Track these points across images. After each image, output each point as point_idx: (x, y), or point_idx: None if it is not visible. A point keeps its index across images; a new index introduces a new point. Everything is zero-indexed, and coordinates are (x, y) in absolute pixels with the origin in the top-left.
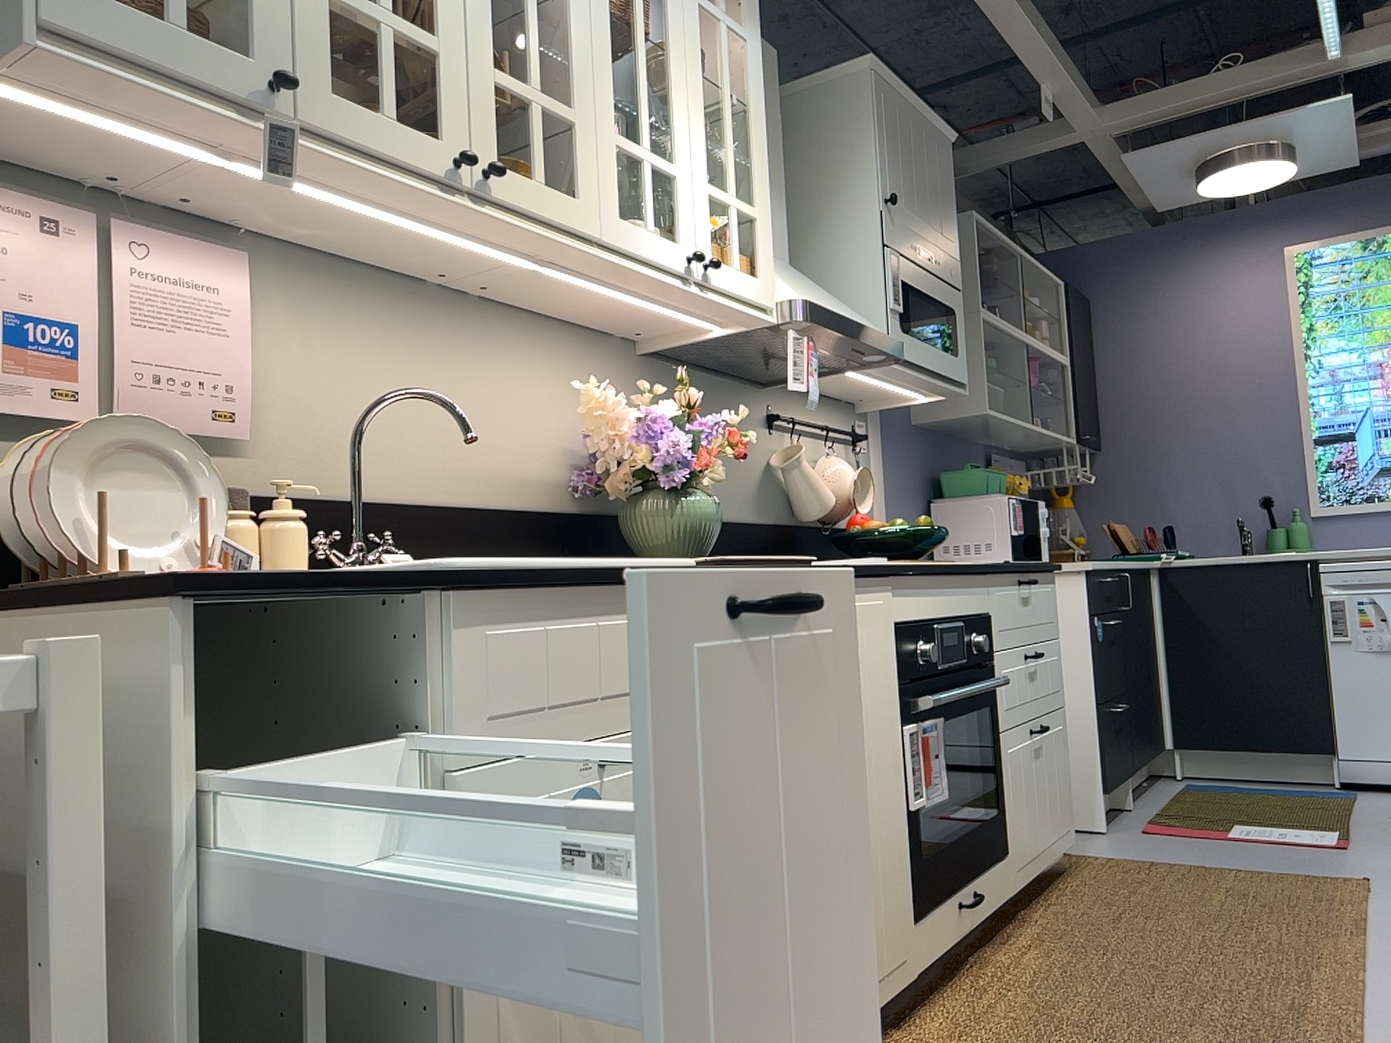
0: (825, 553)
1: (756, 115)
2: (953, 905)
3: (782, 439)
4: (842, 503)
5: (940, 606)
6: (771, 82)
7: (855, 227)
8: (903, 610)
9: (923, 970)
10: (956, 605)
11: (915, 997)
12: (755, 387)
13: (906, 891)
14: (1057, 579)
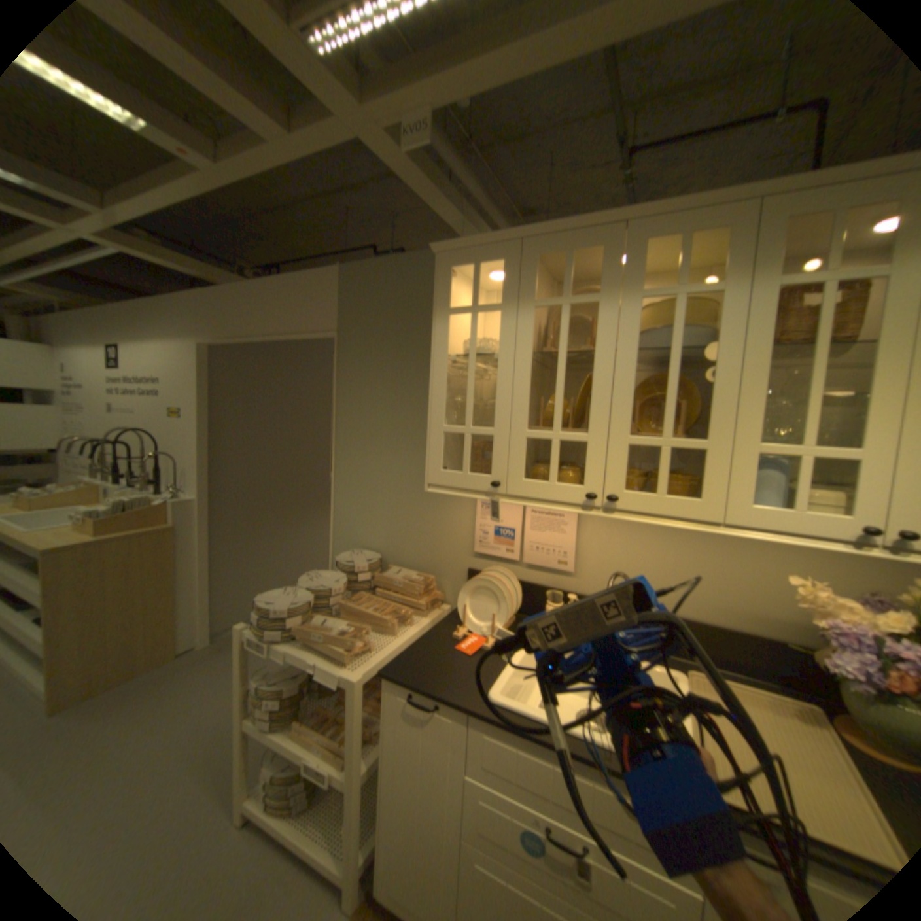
0: None
1: None
2: None
3: None
4: None
5: None
6: None
7: None
8: None
9: None
10: None
11: None
12: None
13: None
14: None
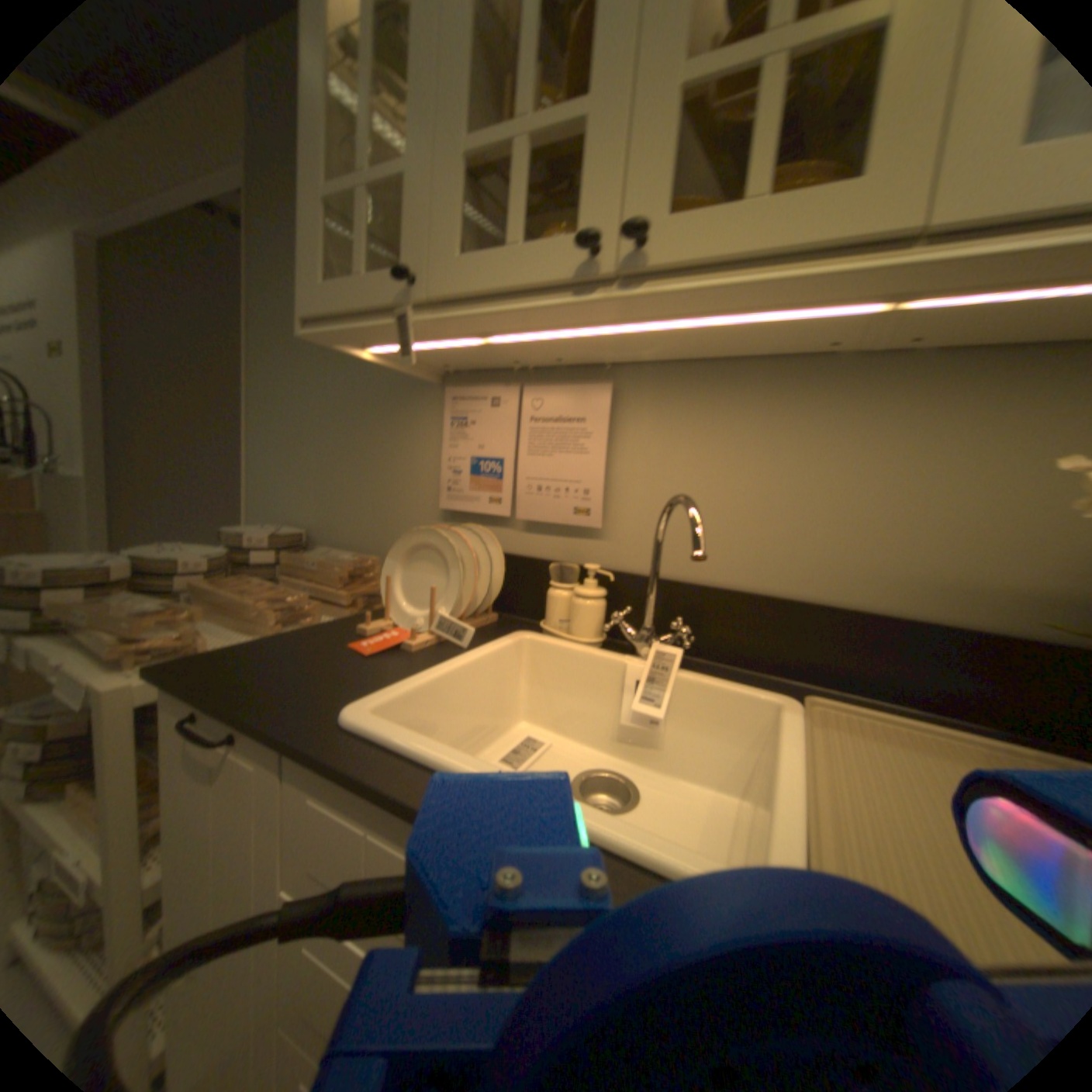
0: None
1: None
2: None
3: None
4: None
5: None
6: None
7: None
8: None
9: None
10: None
11: None
12: None
13: None
14: None
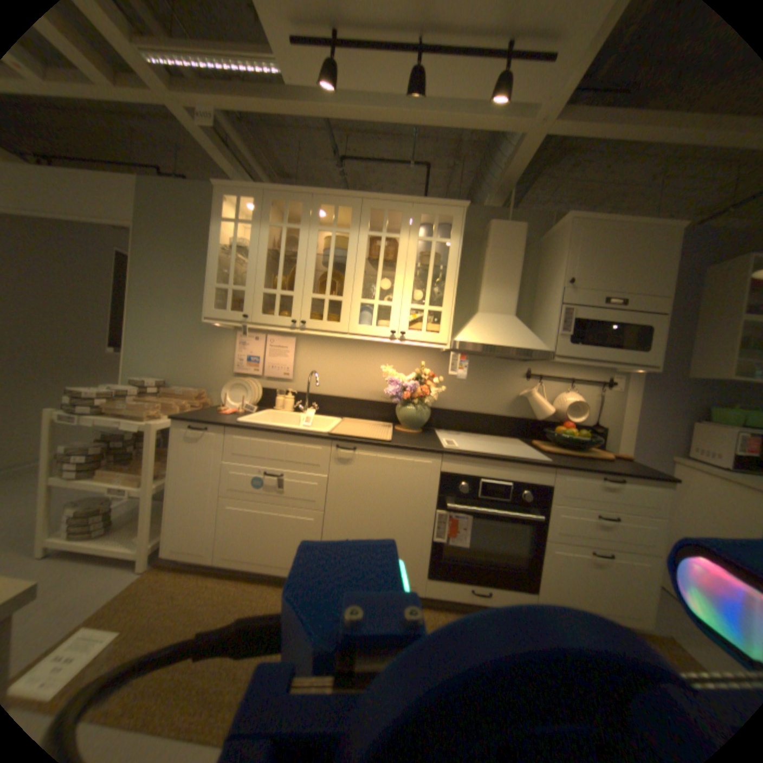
0: (537, 435)
1: (448, 271)
2: (465, 589)
3: (533, 383)
4: (563, 415)
5: (487, 472)
6: (515, 238)
7: (554, 294)
8: (447, 467)
9: (430, 598)
10: (507, 475)
11: (440, 608)
12: (516, 361)
13: (421, 565)
14: (674, 487)
